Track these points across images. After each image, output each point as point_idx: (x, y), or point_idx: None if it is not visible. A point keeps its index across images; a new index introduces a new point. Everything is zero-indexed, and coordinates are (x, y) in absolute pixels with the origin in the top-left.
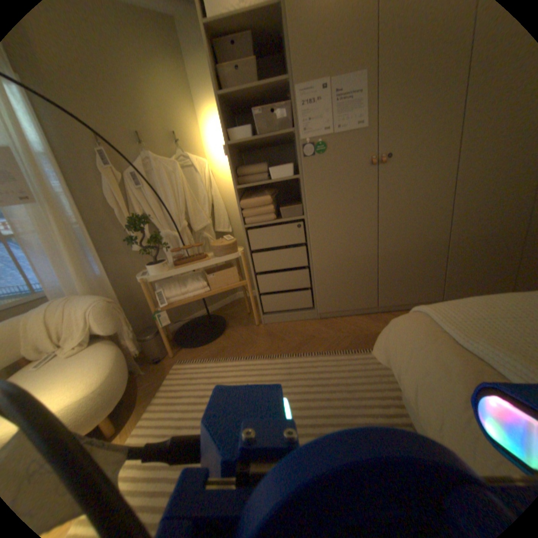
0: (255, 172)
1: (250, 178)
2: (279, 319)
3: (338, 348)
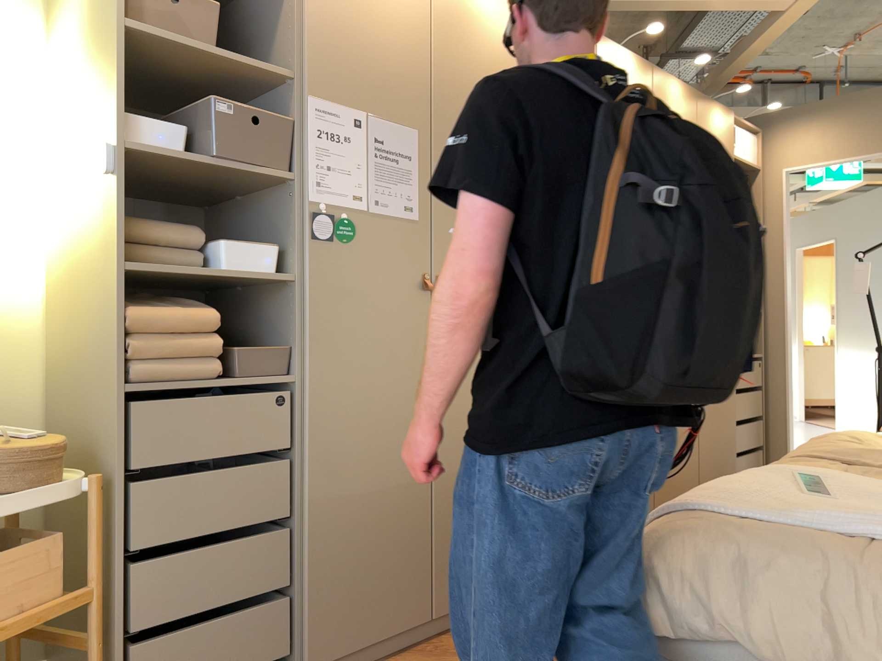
0: (170, 245)
1: (152, 256)
2: None
3: None
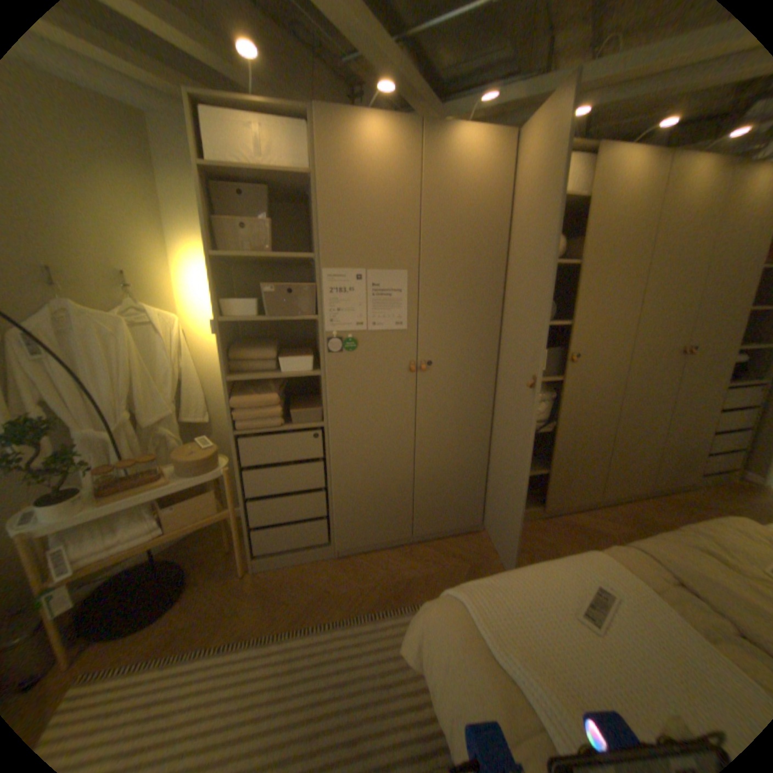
0: (259, 360)
1: (249, 367)
2: (279, 566)
3: (363, 613)
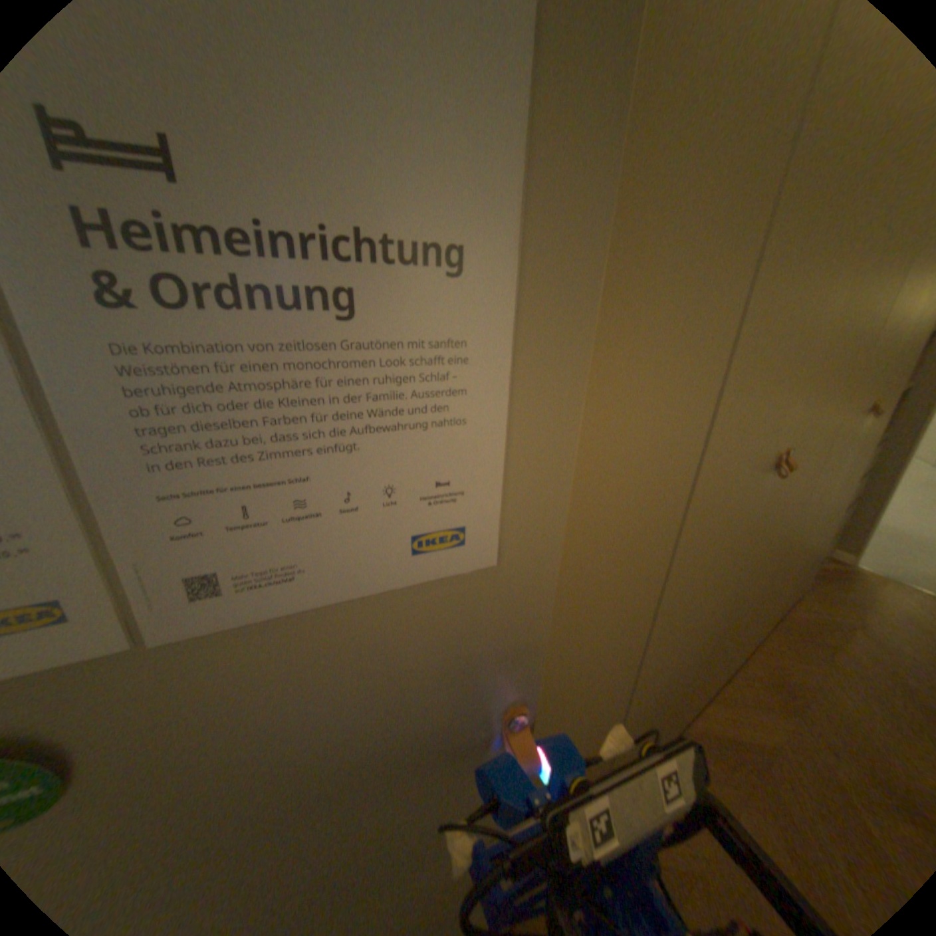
0: None
1: None
2: None
3: None
